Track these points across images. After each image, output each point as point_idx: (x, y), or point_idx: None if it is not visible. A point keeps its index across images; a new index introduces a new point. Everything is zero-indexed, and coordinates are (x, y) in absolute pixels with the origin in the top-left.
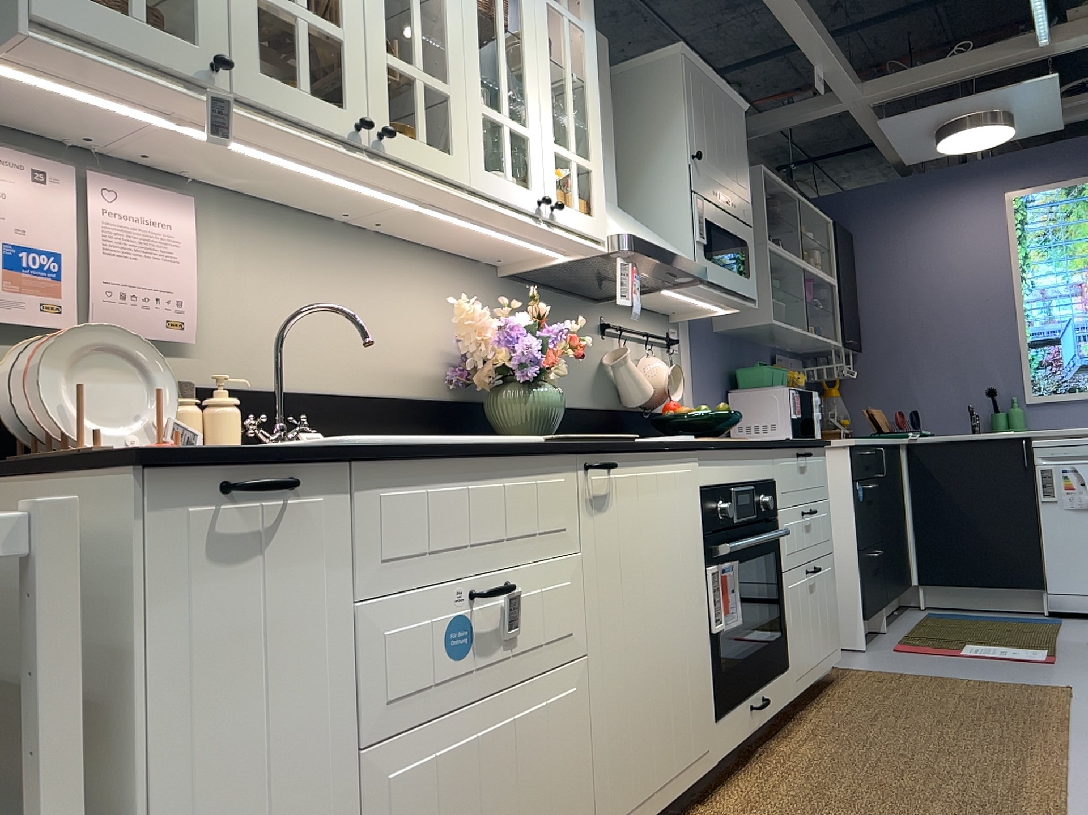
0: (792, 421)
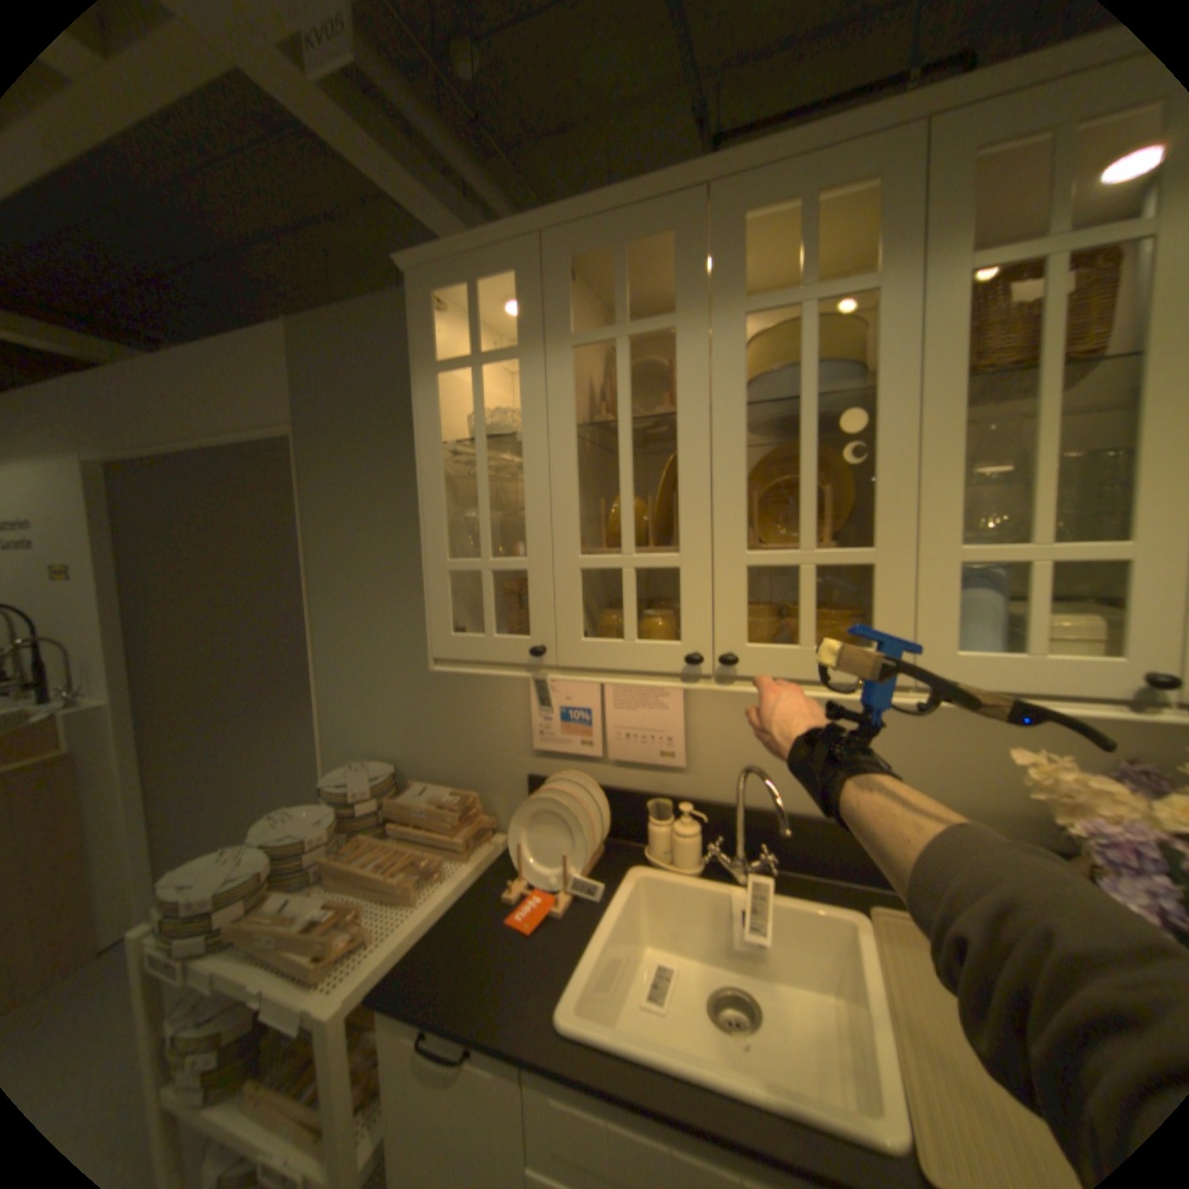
0: None
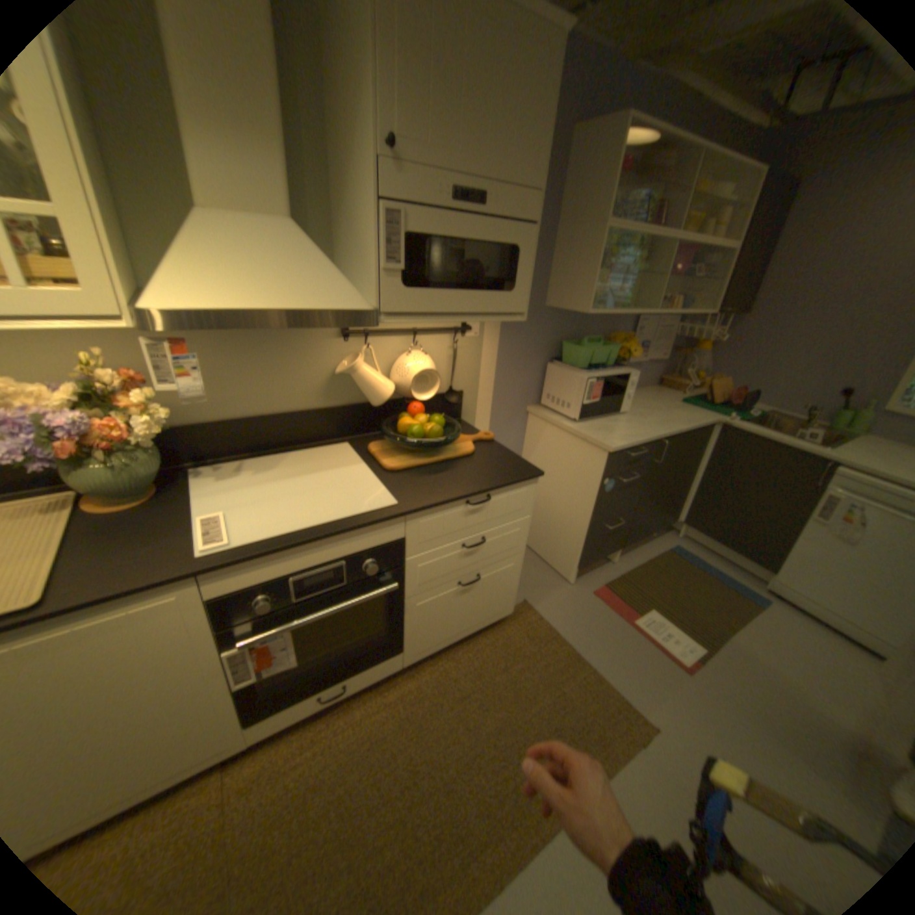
0: (583, 405)
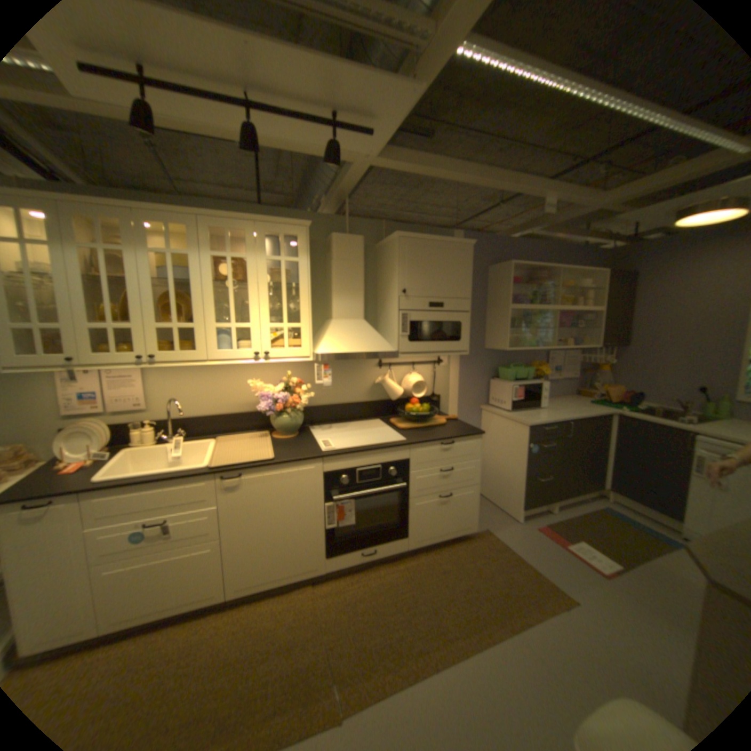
0: (513, 402)
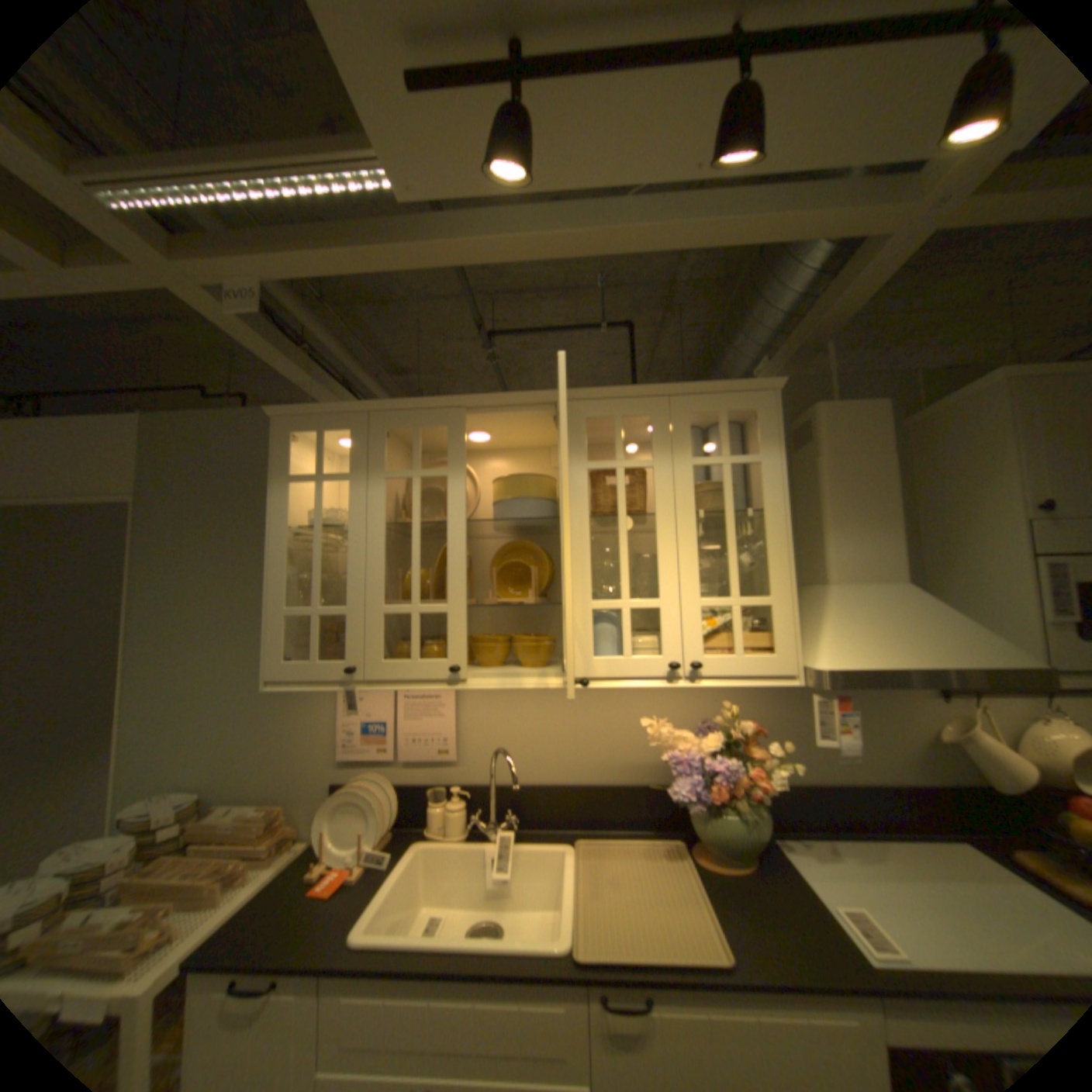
0: None
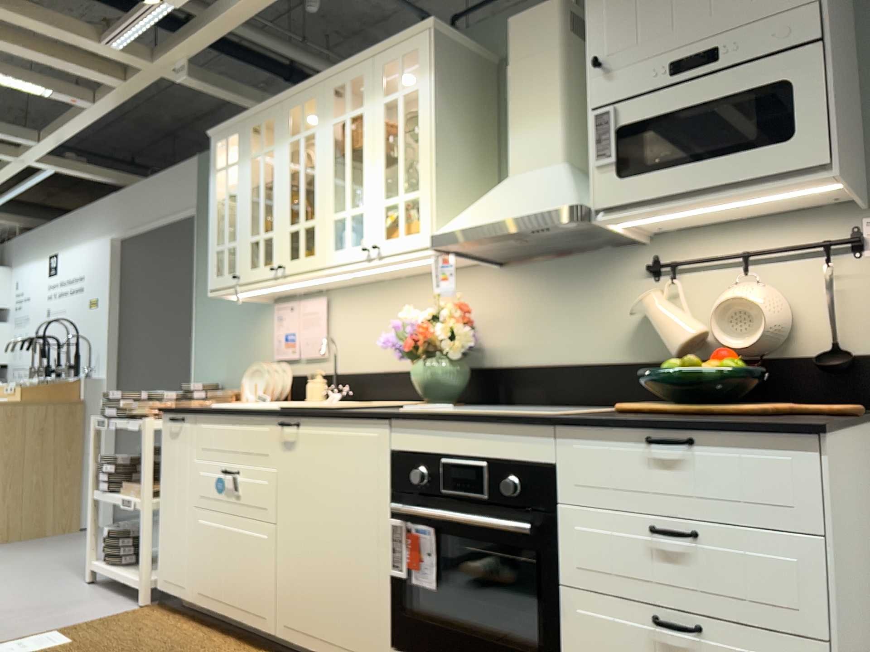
0: None
